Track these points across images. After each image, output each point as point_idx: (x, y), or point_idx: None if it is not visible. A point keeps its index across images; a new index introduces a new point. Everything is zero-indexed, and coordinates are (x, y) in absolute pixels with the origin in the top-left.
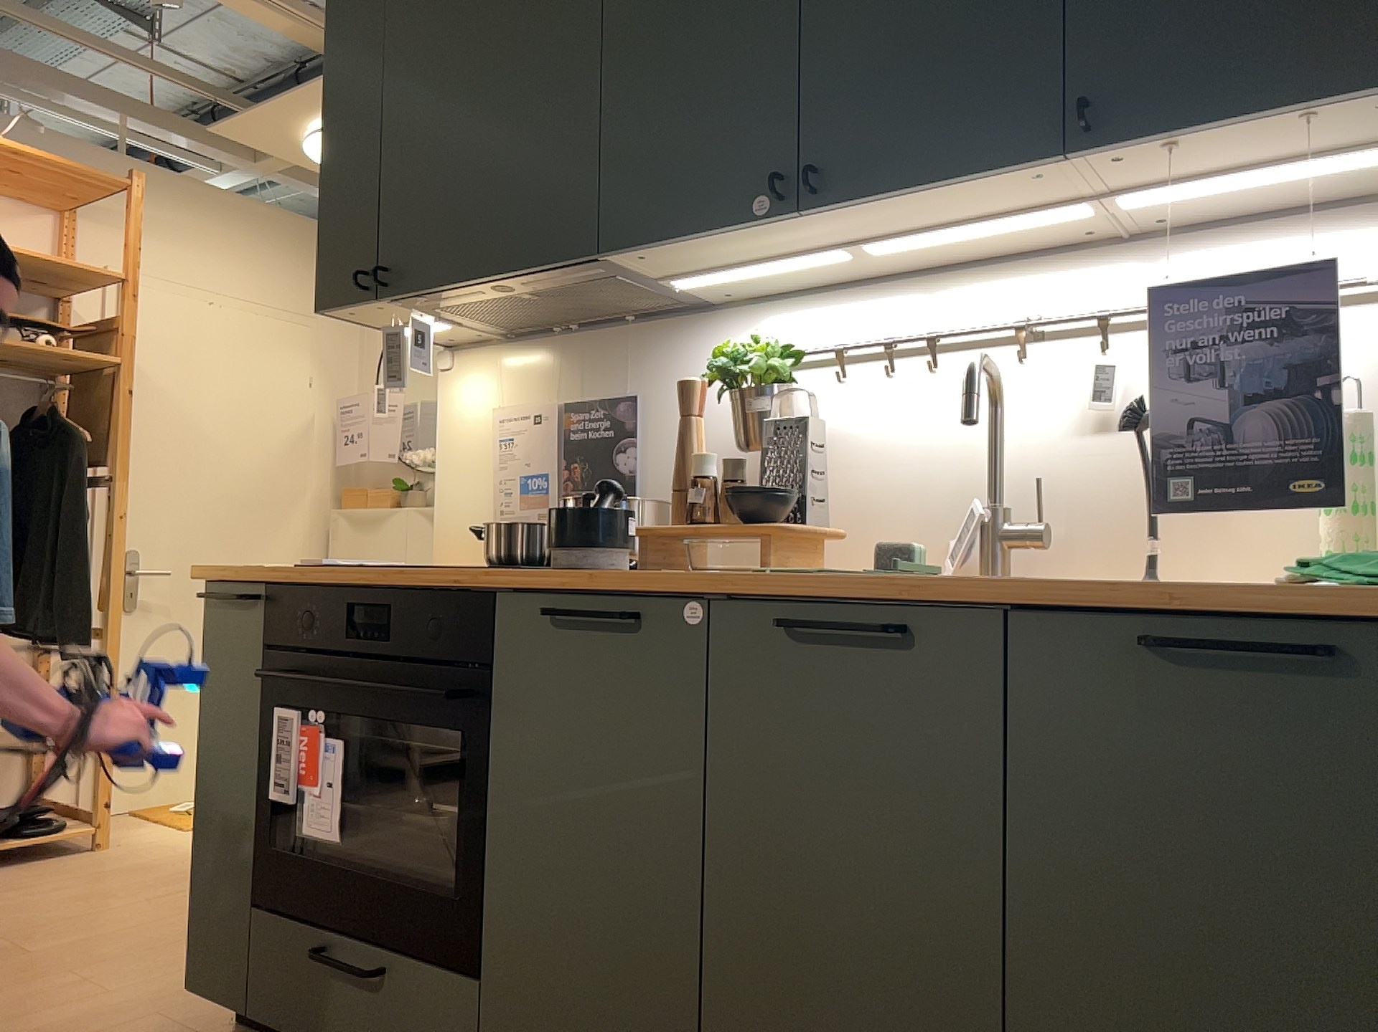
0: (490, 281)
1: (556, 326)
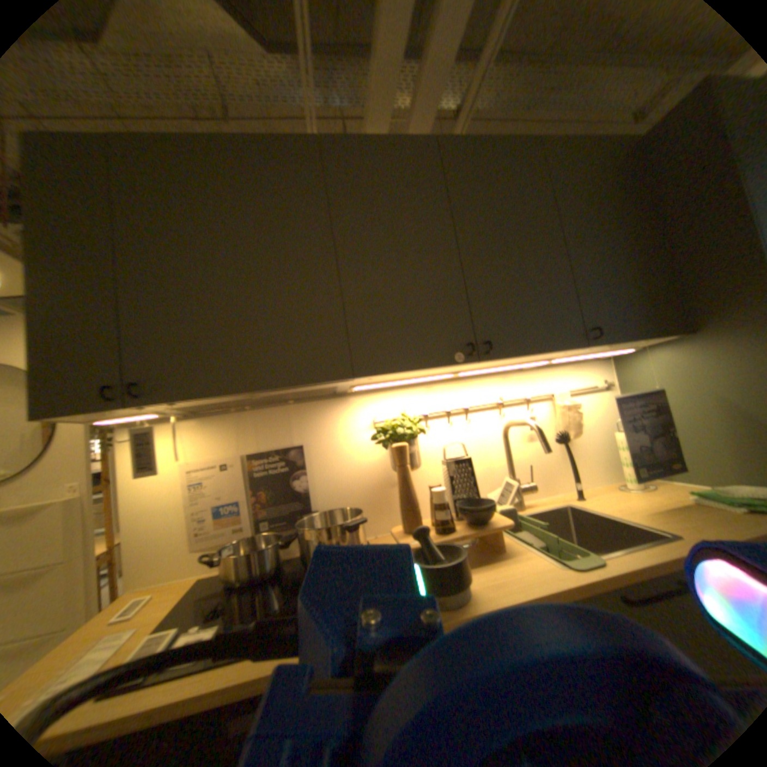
0: (249, 392)
1: (231, 408)
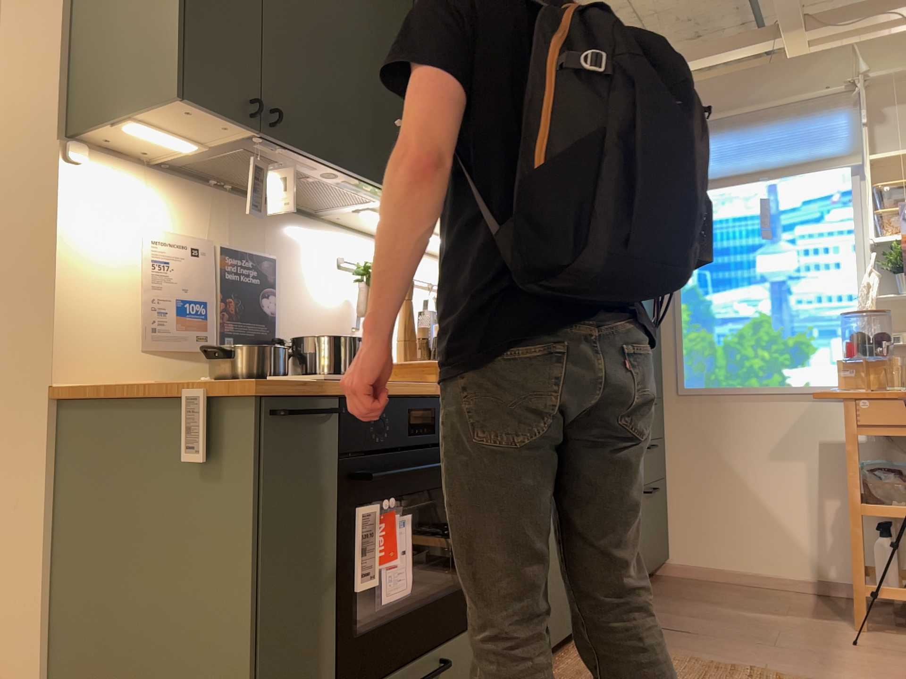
0: (344, 172)
1: (216, 181)
